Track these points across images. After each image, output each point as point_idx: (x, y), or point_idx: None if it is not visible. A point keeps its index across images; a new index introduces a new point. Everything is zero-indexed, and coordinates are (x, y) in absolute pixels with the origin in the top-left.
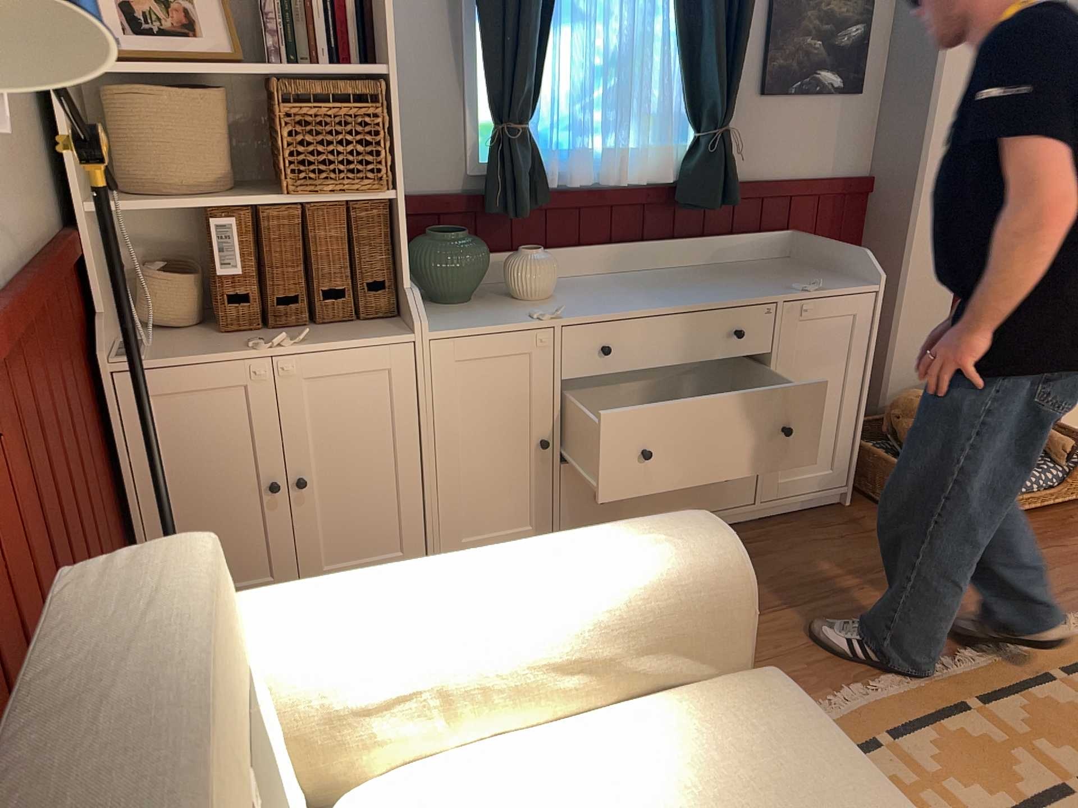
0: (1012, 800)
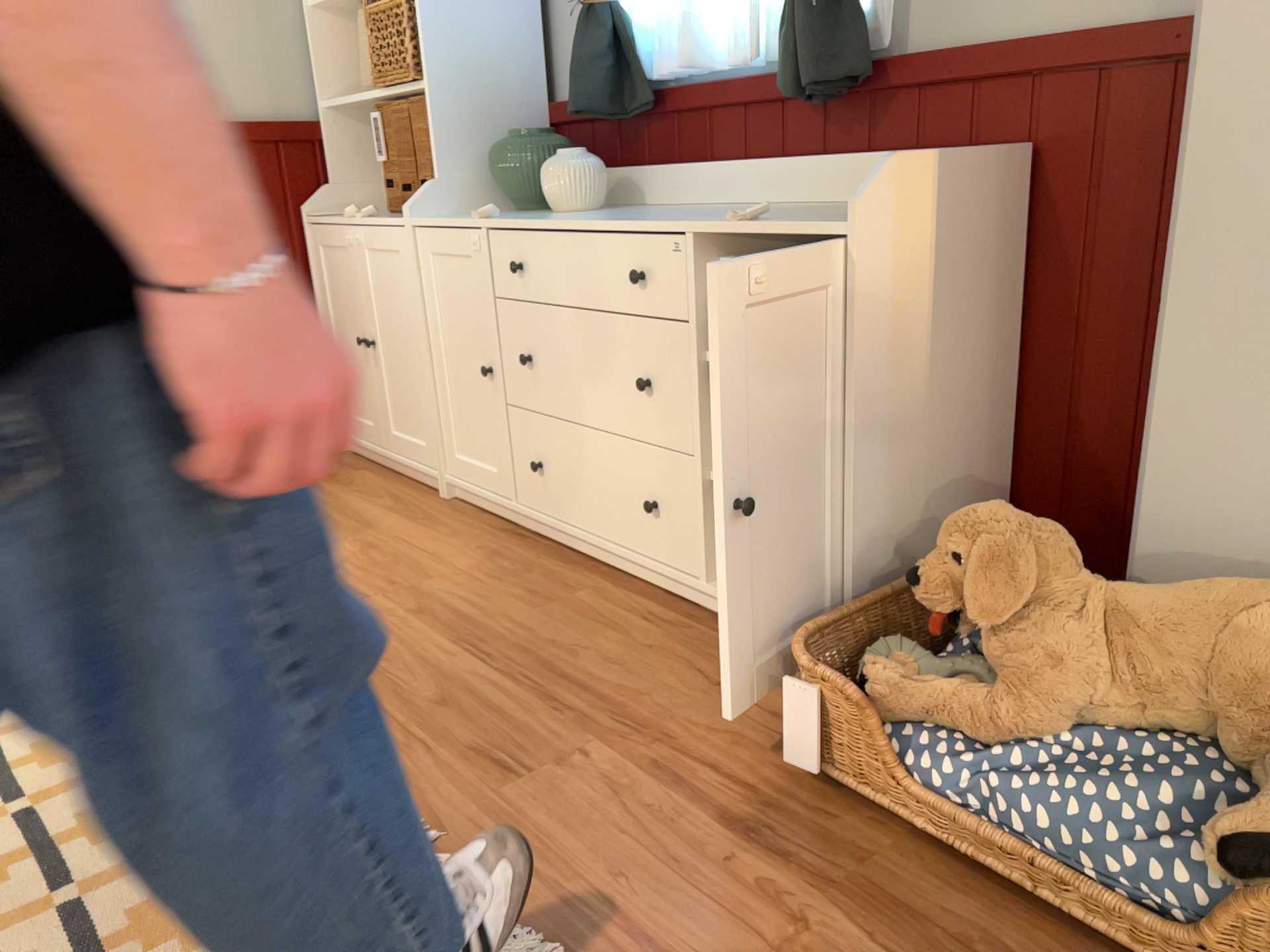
0: (64, 835)
